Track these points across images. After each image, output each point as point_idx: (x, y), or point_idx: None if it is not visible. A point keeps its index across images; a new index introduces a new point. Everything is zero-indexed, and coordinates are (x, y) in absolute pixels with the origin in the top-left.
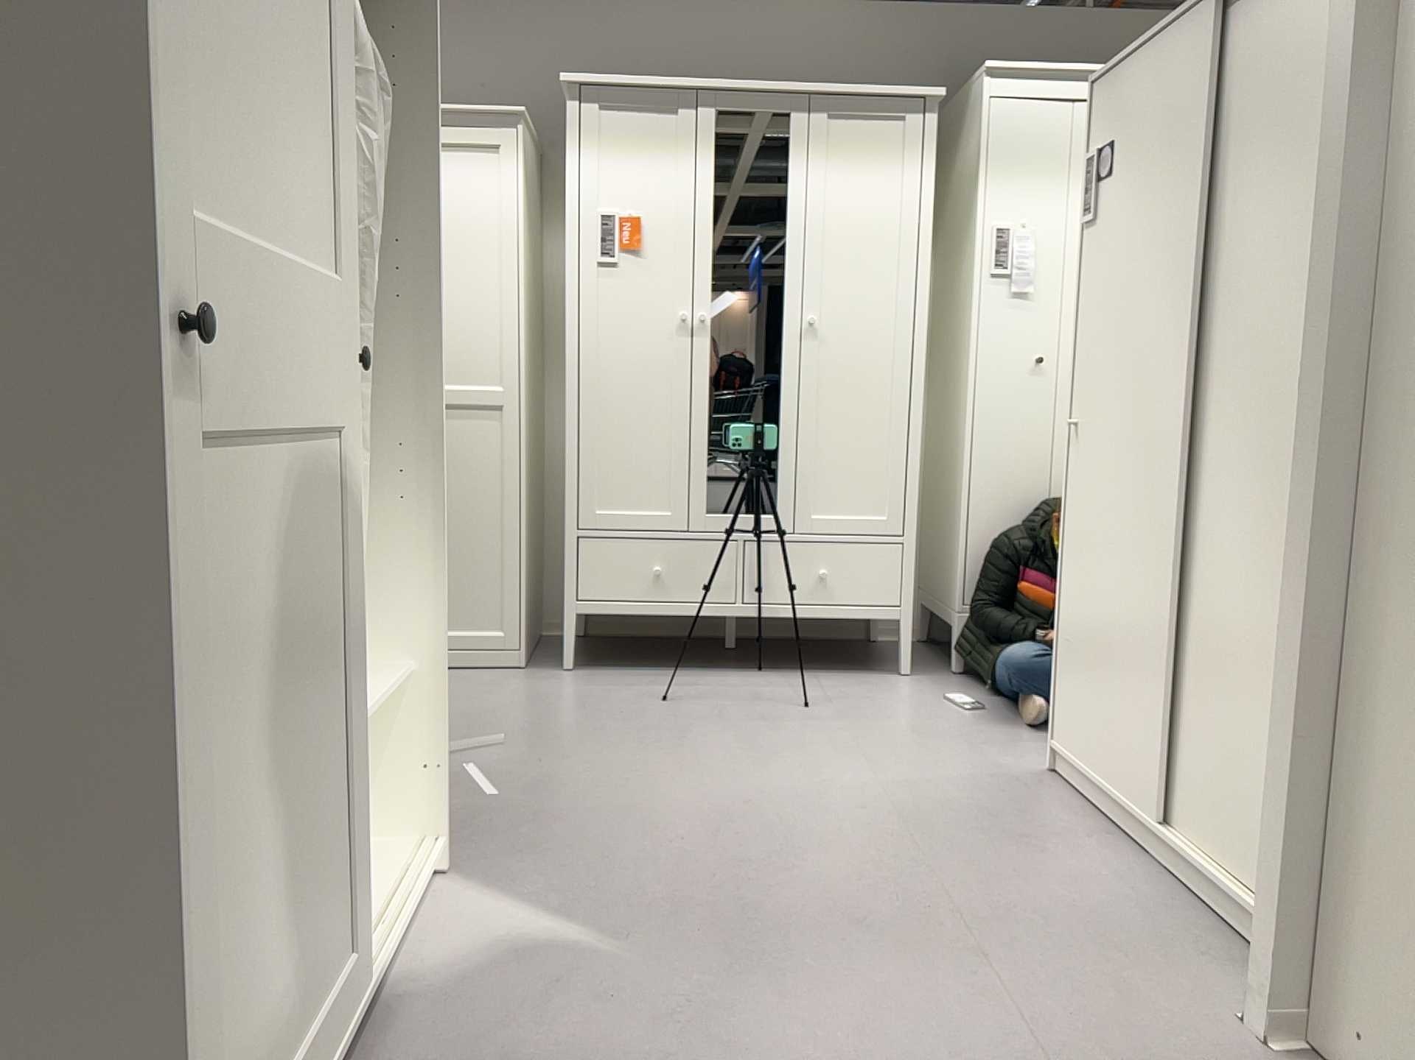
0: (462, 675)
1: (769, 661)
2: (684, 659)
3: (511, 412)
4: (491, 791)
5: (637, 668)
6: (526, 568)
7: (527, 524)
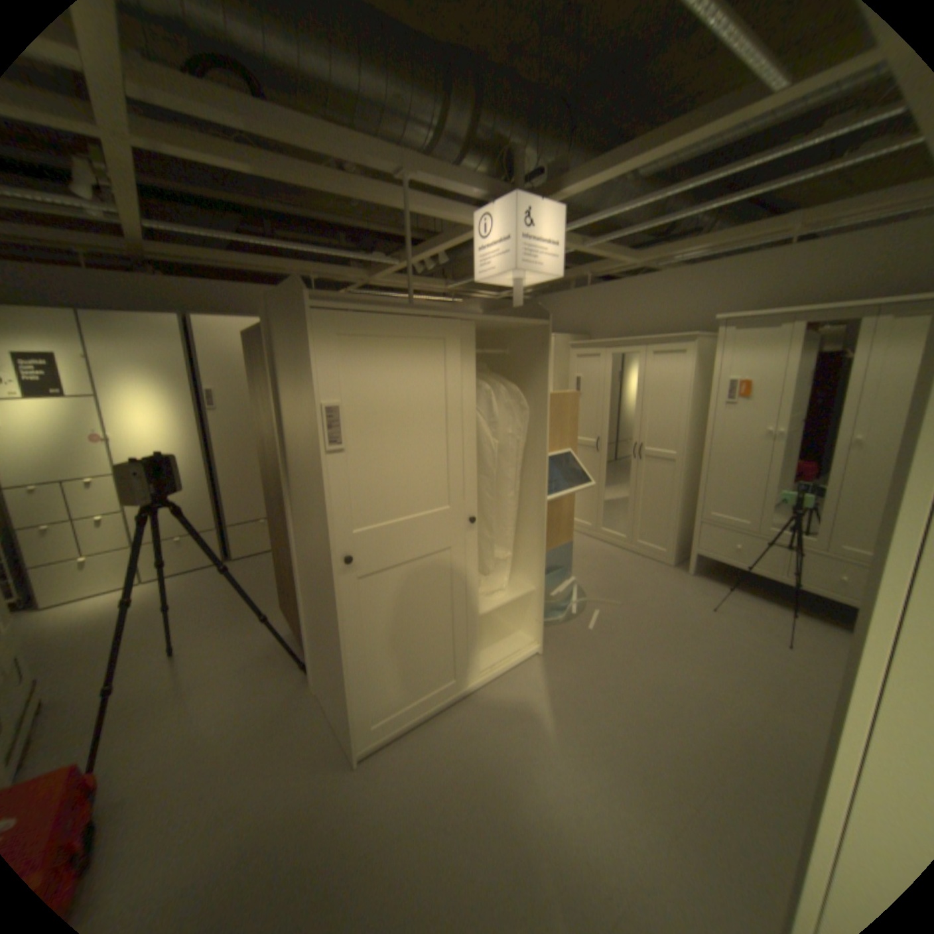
0: (645, 563)
1: (809, 610)
2: (758, 590)
3: (678, 465)
4: (594, 627)
5: (726, 586)
6: (680, 529)
7: (683, 511)
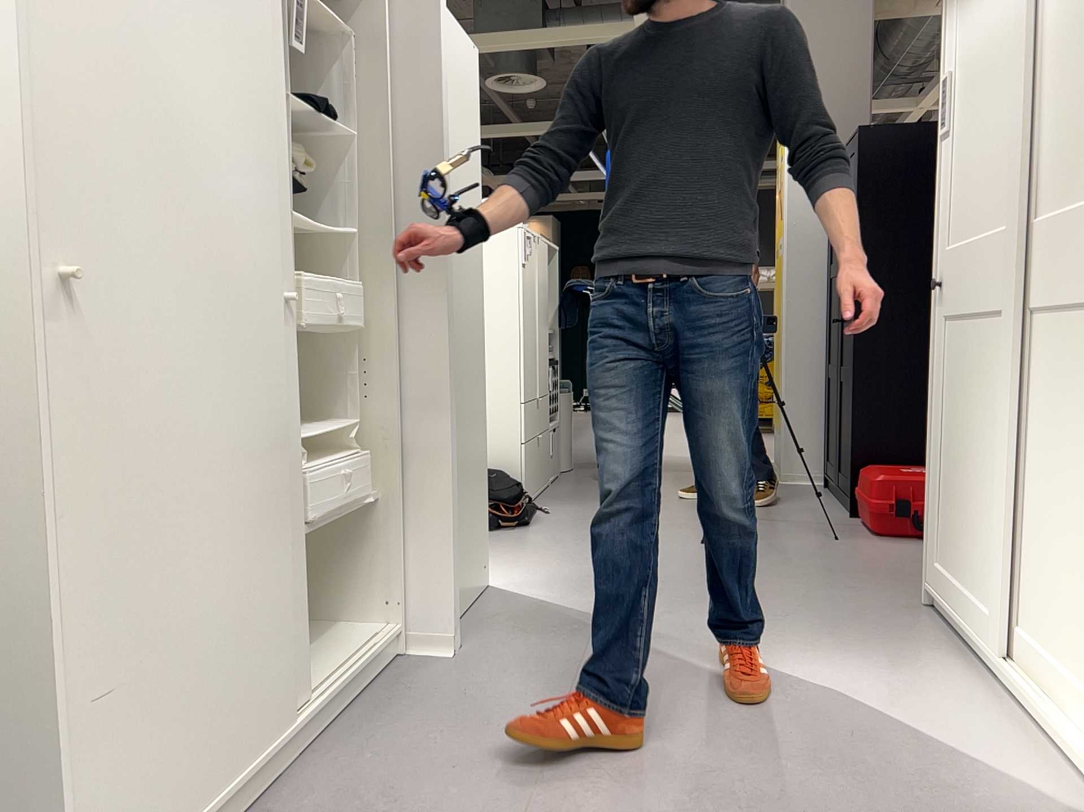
0: None
1: None
2: None
3: None
4: None
5: None
6: None
7: None
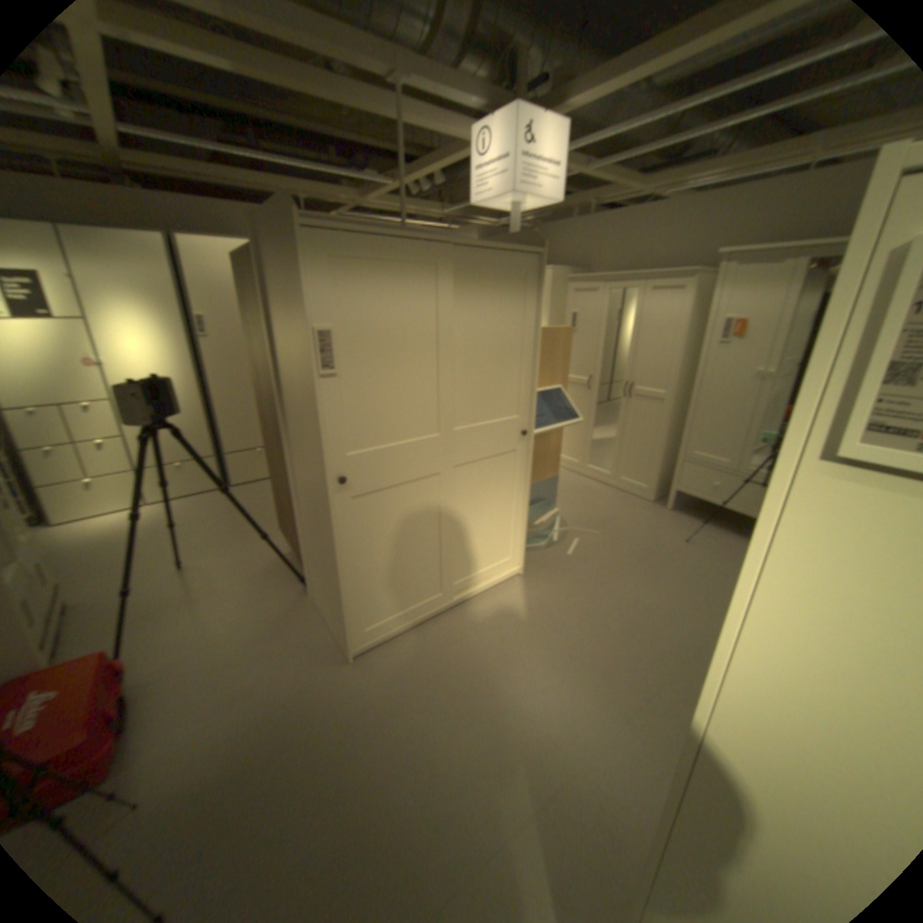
0: (627, 498)
1: None
2: (731, 524)
3: (667, 404)
4: (574, 552)
5: (701, 521)
6: (663, 466)
7: (668, 449)
